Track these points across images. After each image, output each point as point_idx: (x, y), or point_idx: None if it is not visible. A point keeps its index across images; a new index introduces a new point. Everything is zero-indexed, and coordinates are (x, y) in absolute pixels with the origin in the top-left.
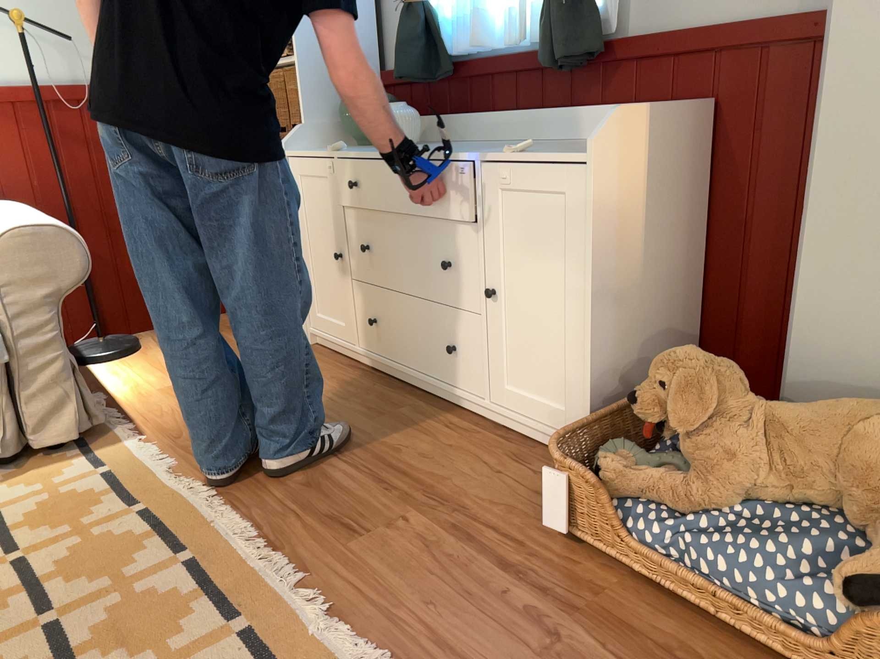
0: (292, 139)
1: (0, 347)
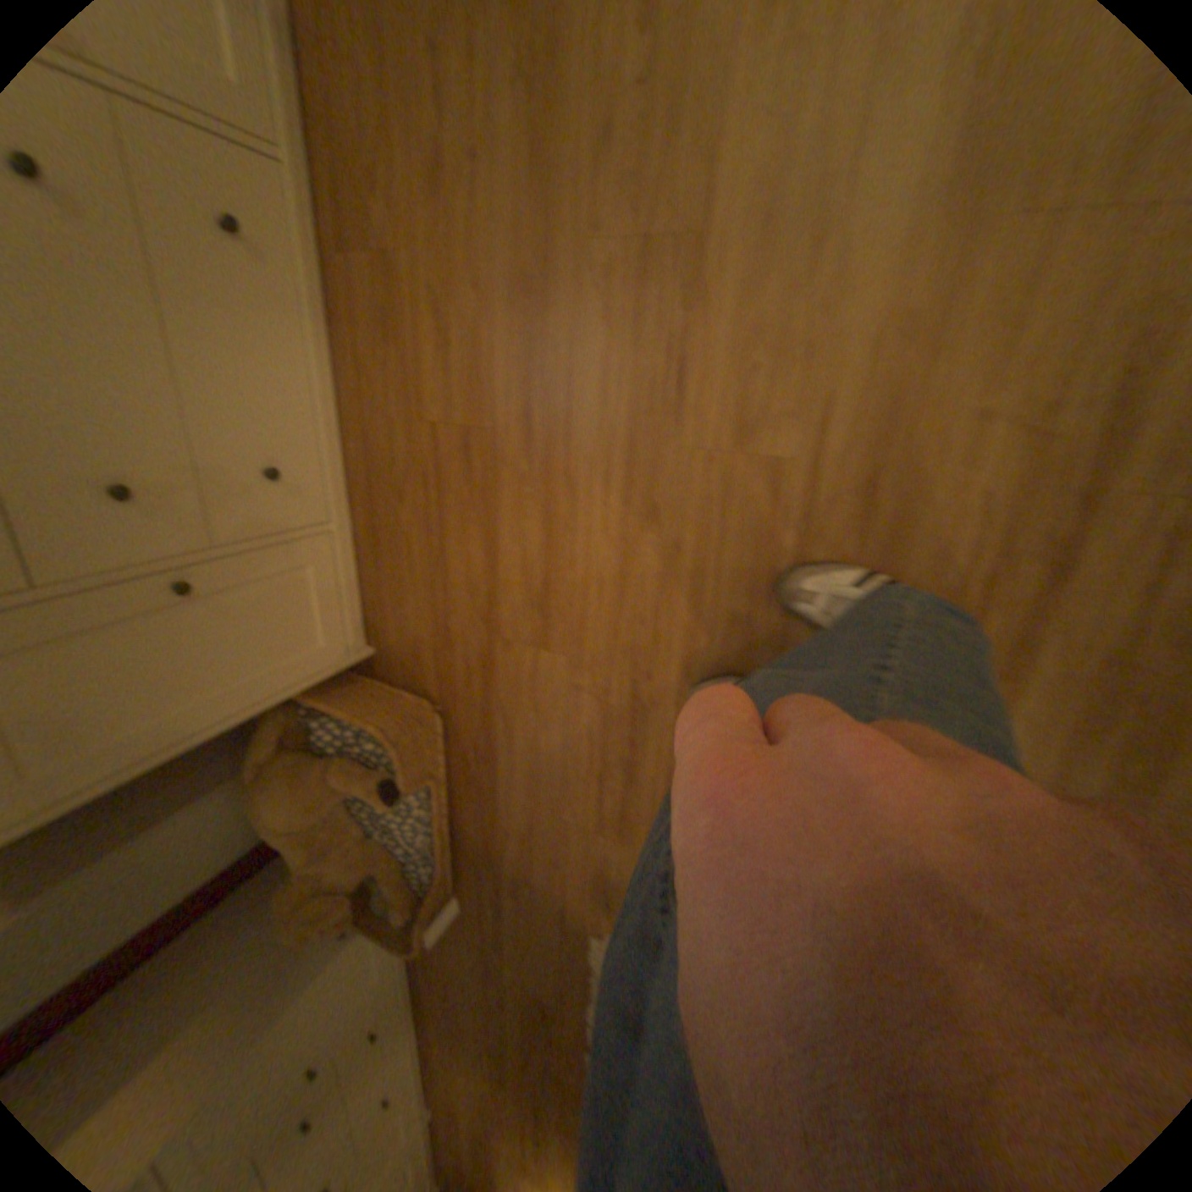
0: None
1: None
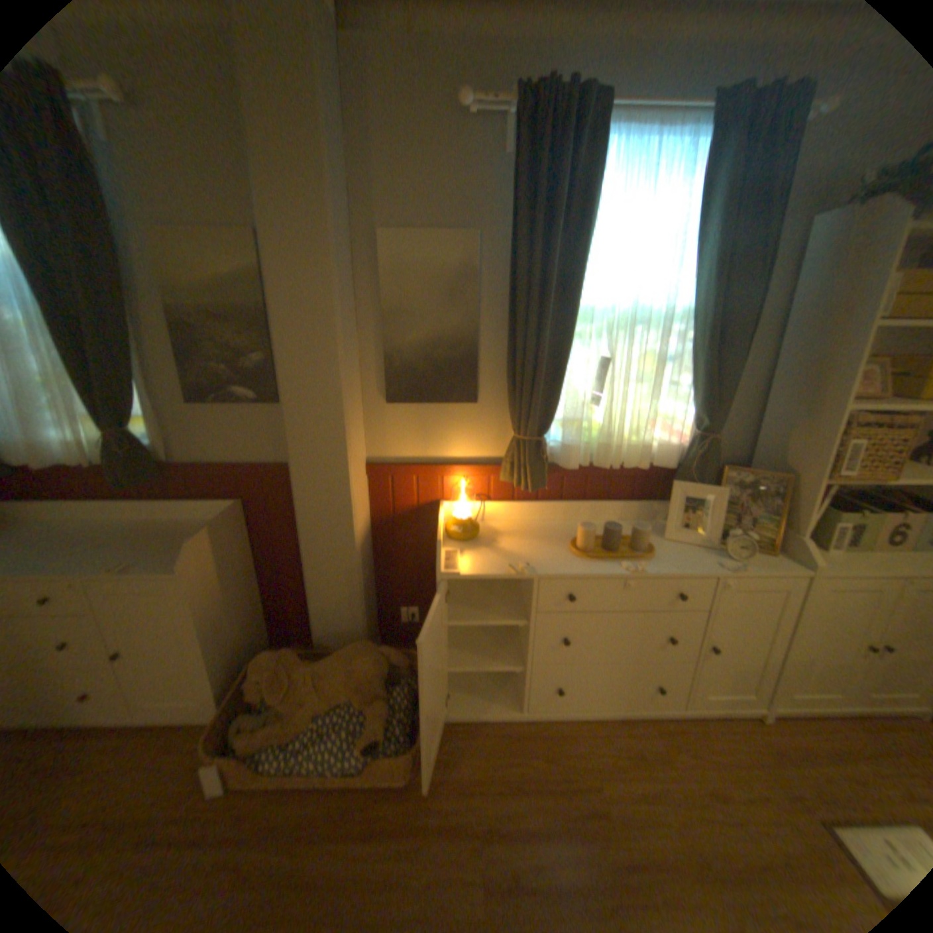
0: None
1: None
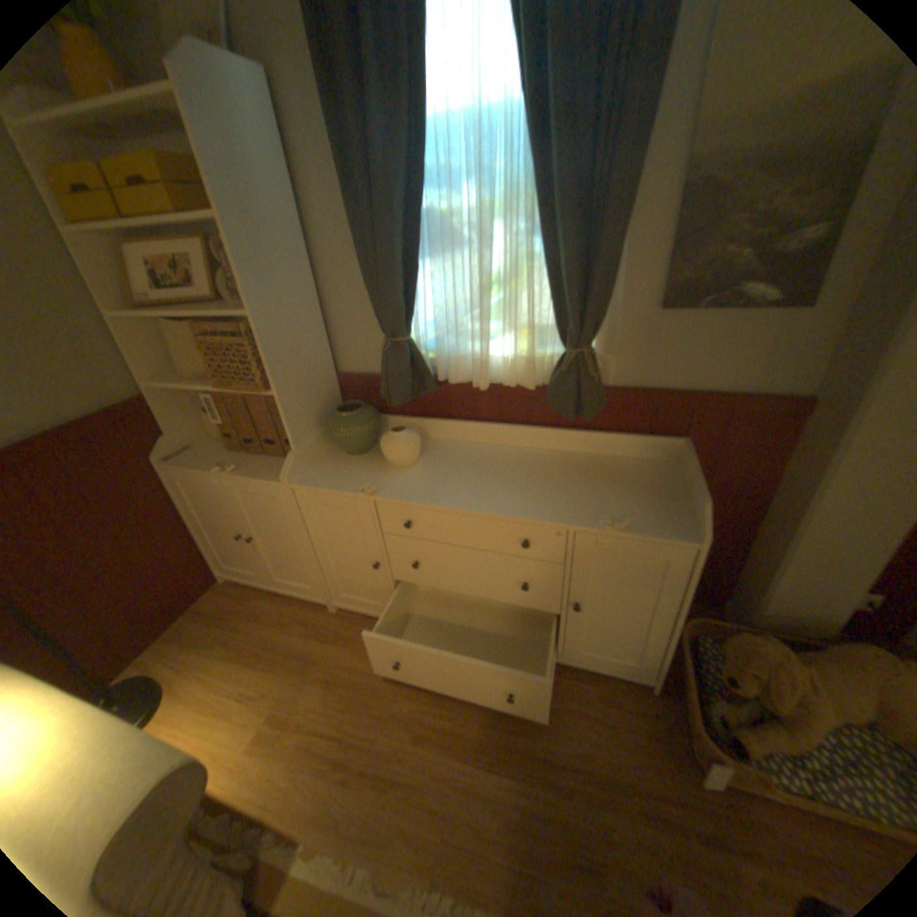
0: (291, 468)
1: None
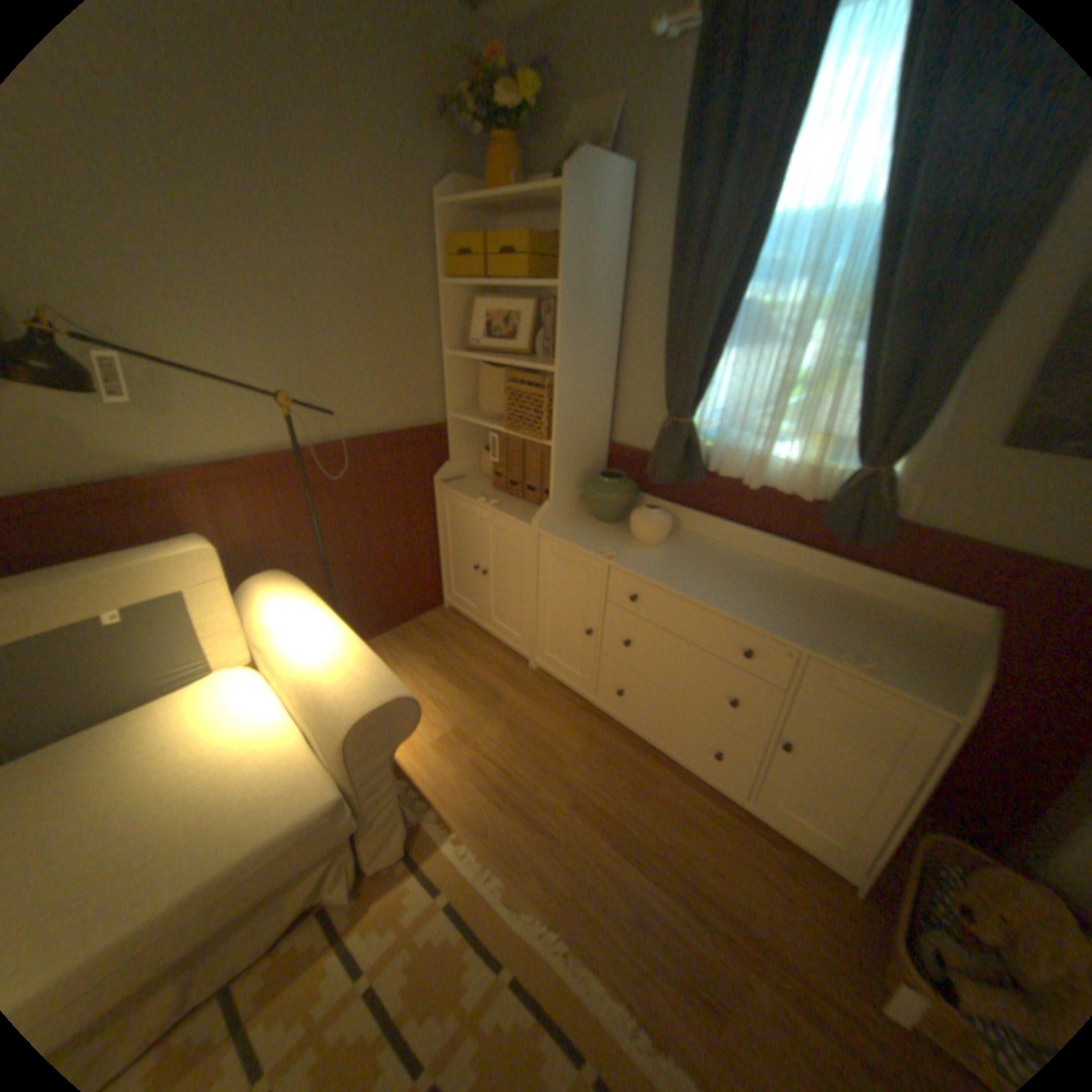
0: (543, 516)
1: (349, 824)
